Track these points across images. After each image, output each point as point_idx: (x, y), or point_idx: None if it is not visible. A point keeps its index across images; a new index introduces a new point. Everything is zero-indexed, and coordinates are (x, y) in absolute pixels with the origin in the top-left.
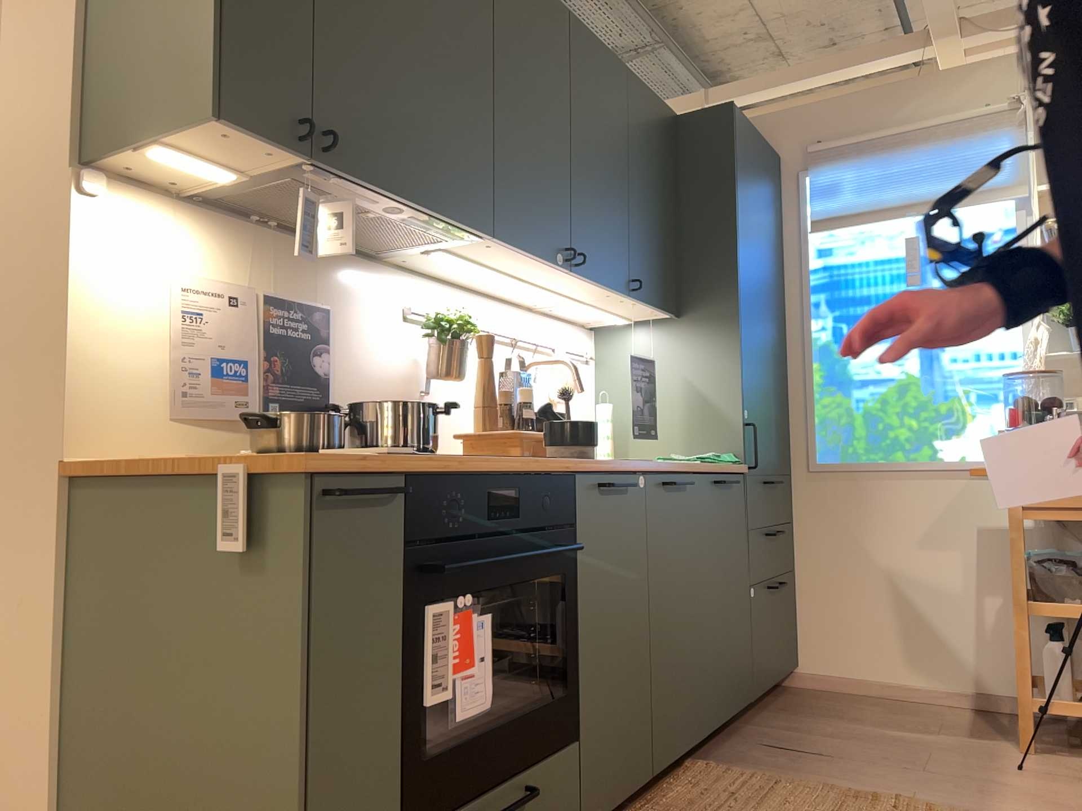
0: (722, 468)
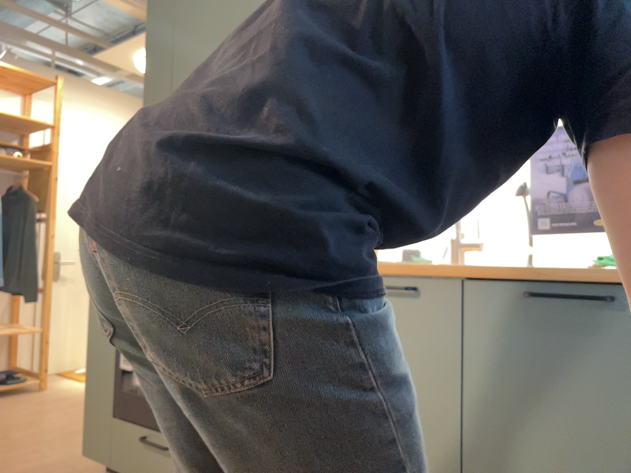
0: (580, 274)
